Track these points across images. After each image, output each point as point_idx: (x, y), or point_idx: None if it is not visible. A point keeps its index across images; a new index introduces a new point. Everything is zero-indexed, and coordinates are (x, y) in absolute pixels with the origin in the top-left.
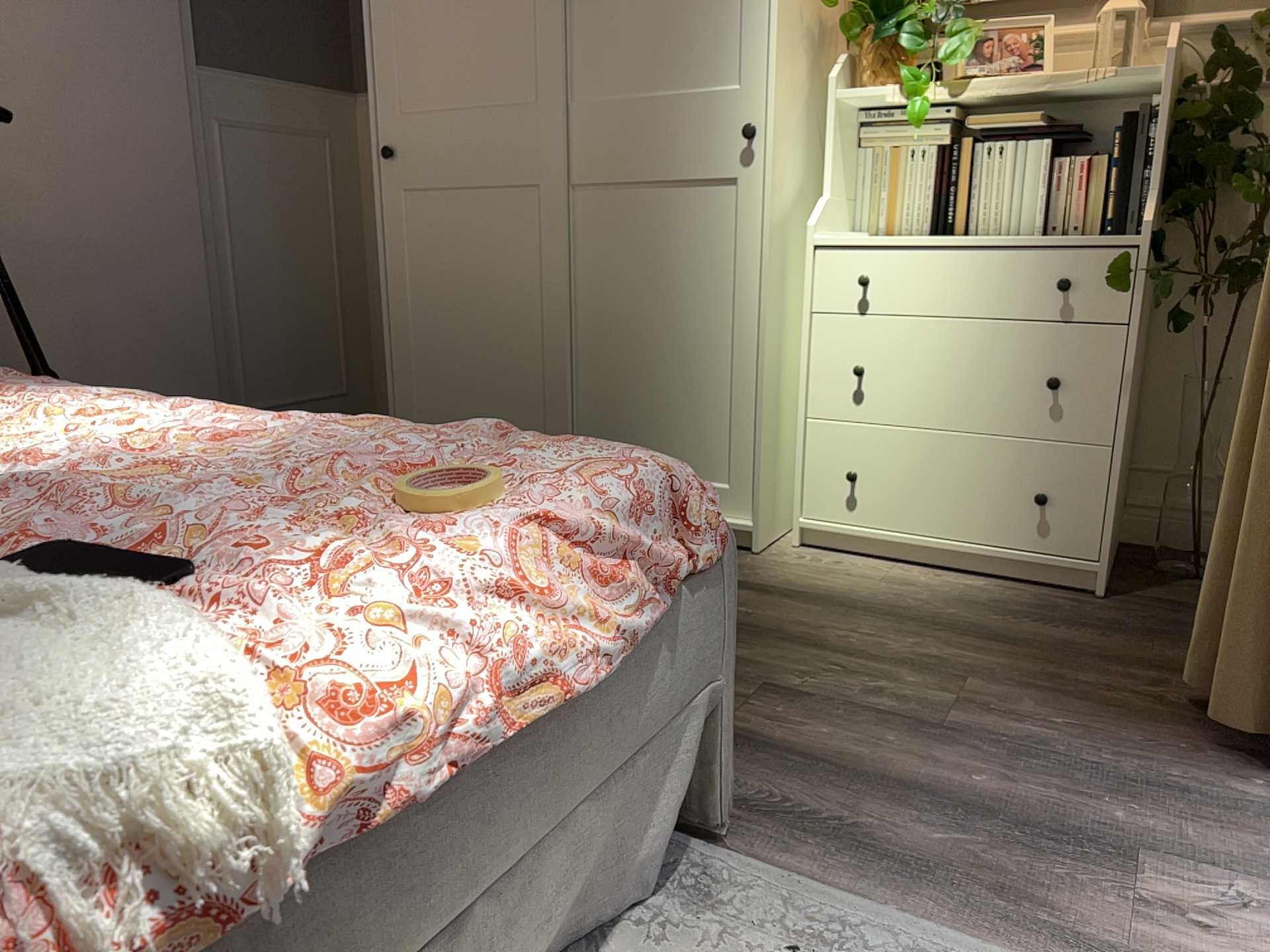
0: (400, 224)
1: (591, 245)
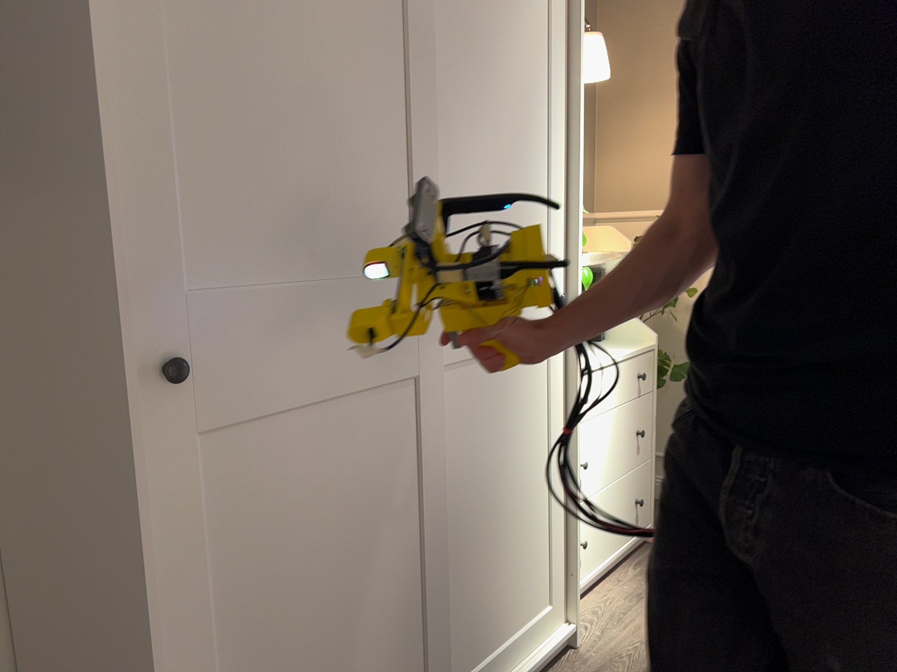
0: (186, 498)
1: (451, 431)
